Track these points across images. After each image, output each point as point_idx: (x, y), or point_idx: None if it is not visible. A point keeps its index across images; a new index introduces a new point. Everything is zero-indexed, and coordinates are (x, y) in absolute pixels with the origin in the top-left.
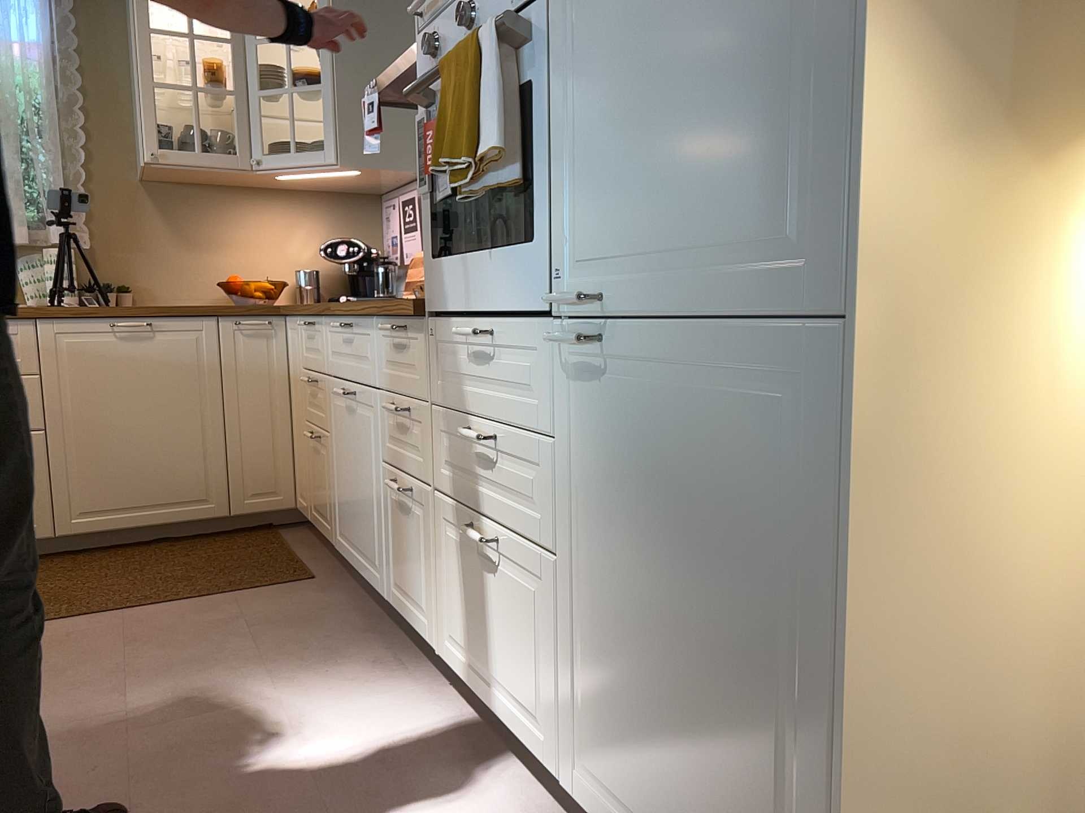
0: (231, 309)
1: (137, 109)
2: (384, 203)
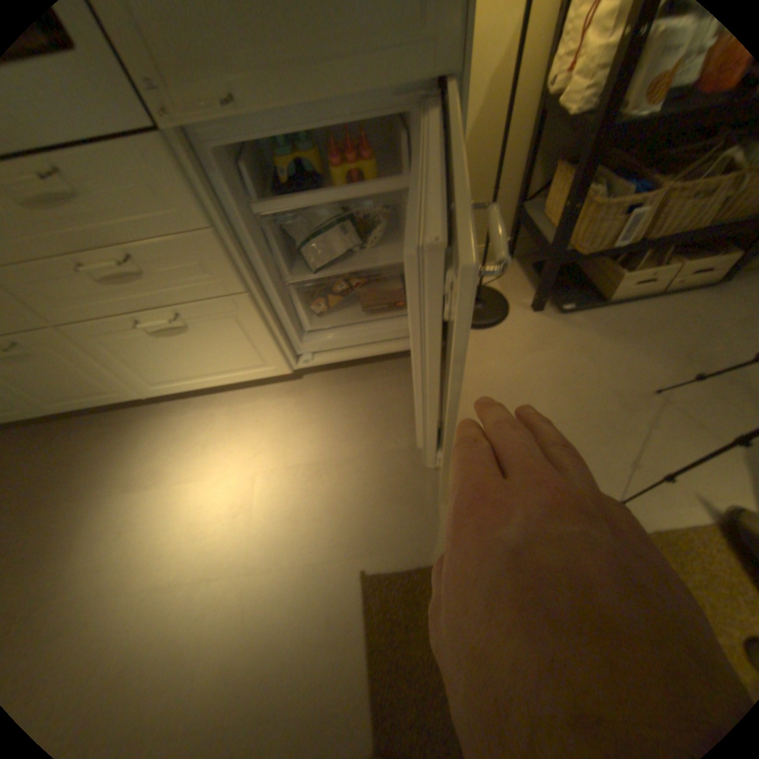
0: None
1: None
2: None
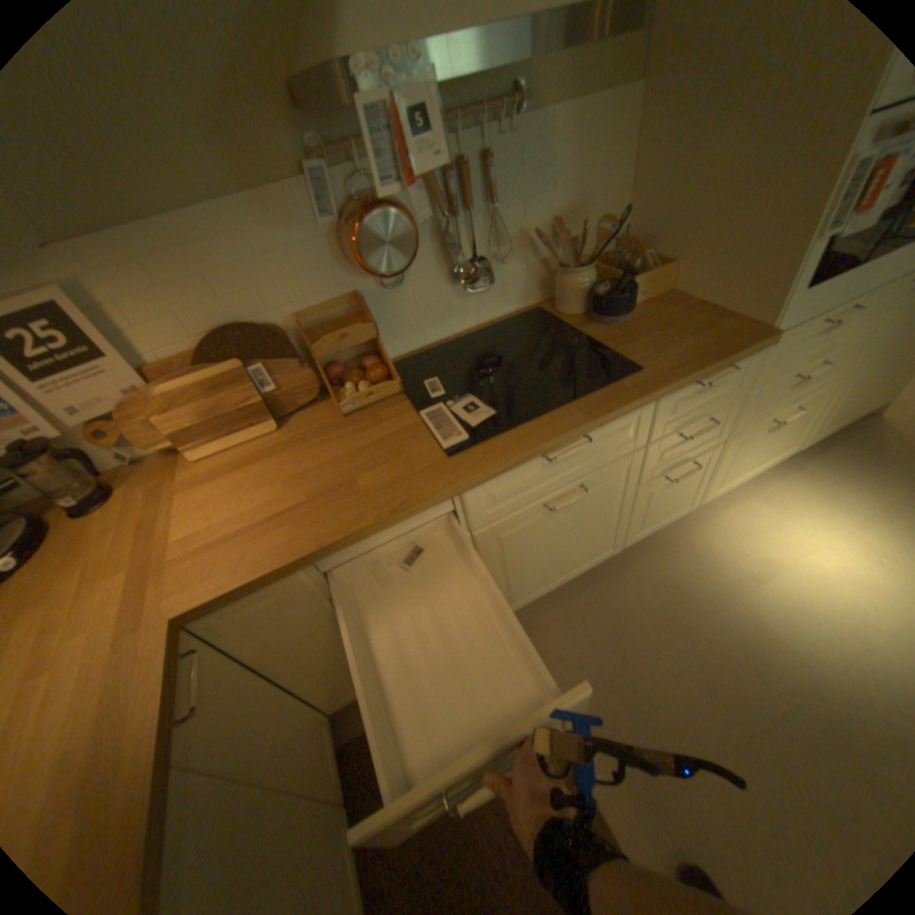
0: (163, 721)
1: None
2: None
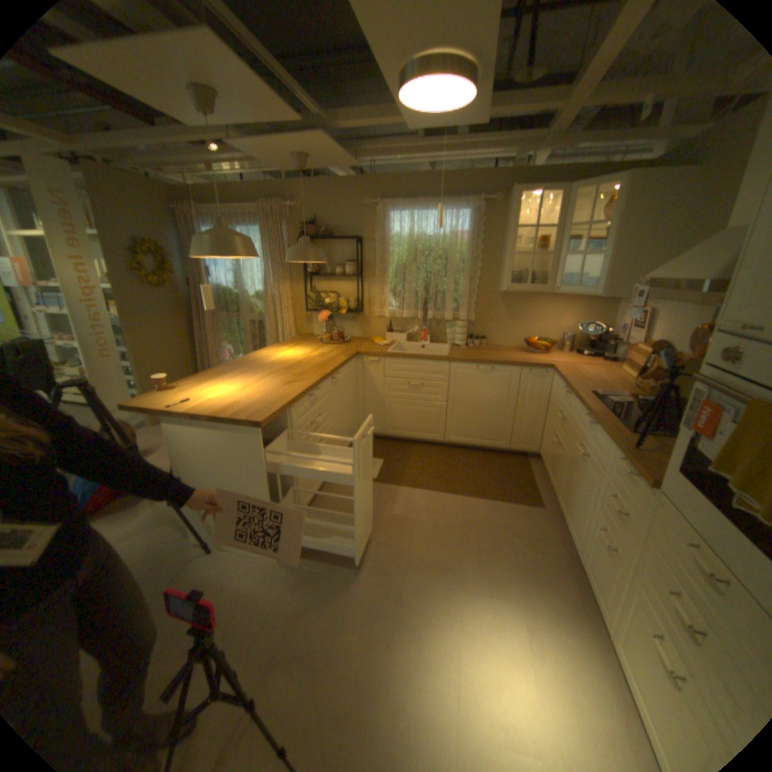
0: (529, 365)
1: (503, 257)
2: (623, 299)
